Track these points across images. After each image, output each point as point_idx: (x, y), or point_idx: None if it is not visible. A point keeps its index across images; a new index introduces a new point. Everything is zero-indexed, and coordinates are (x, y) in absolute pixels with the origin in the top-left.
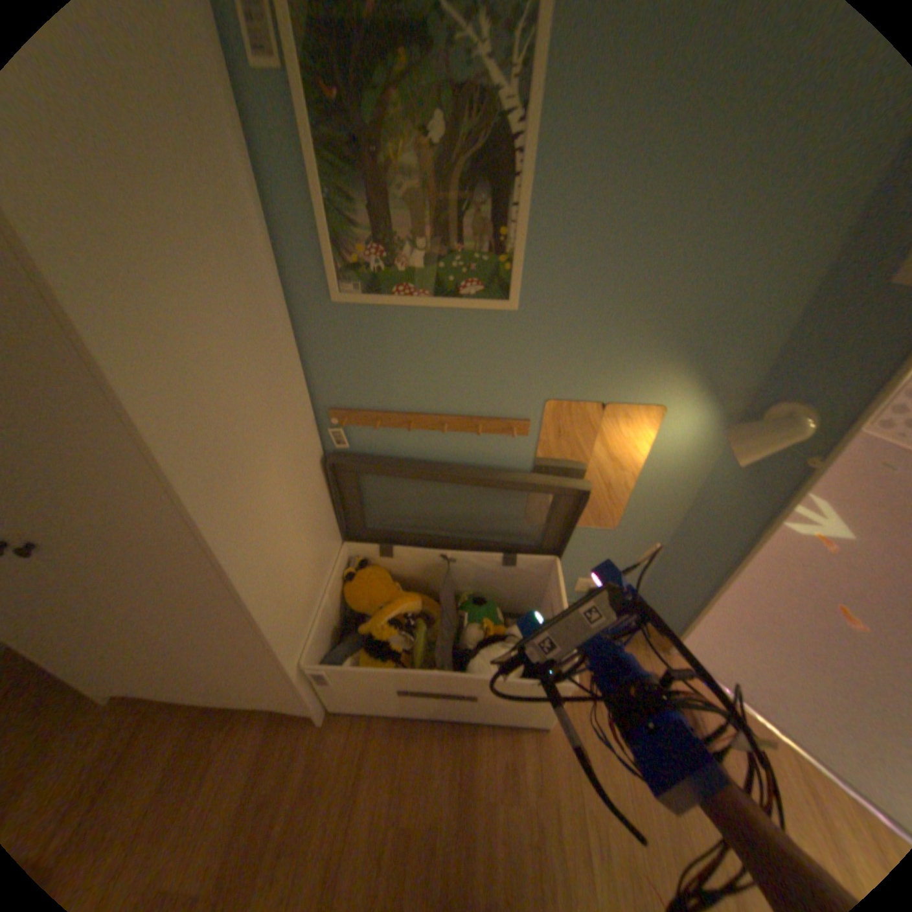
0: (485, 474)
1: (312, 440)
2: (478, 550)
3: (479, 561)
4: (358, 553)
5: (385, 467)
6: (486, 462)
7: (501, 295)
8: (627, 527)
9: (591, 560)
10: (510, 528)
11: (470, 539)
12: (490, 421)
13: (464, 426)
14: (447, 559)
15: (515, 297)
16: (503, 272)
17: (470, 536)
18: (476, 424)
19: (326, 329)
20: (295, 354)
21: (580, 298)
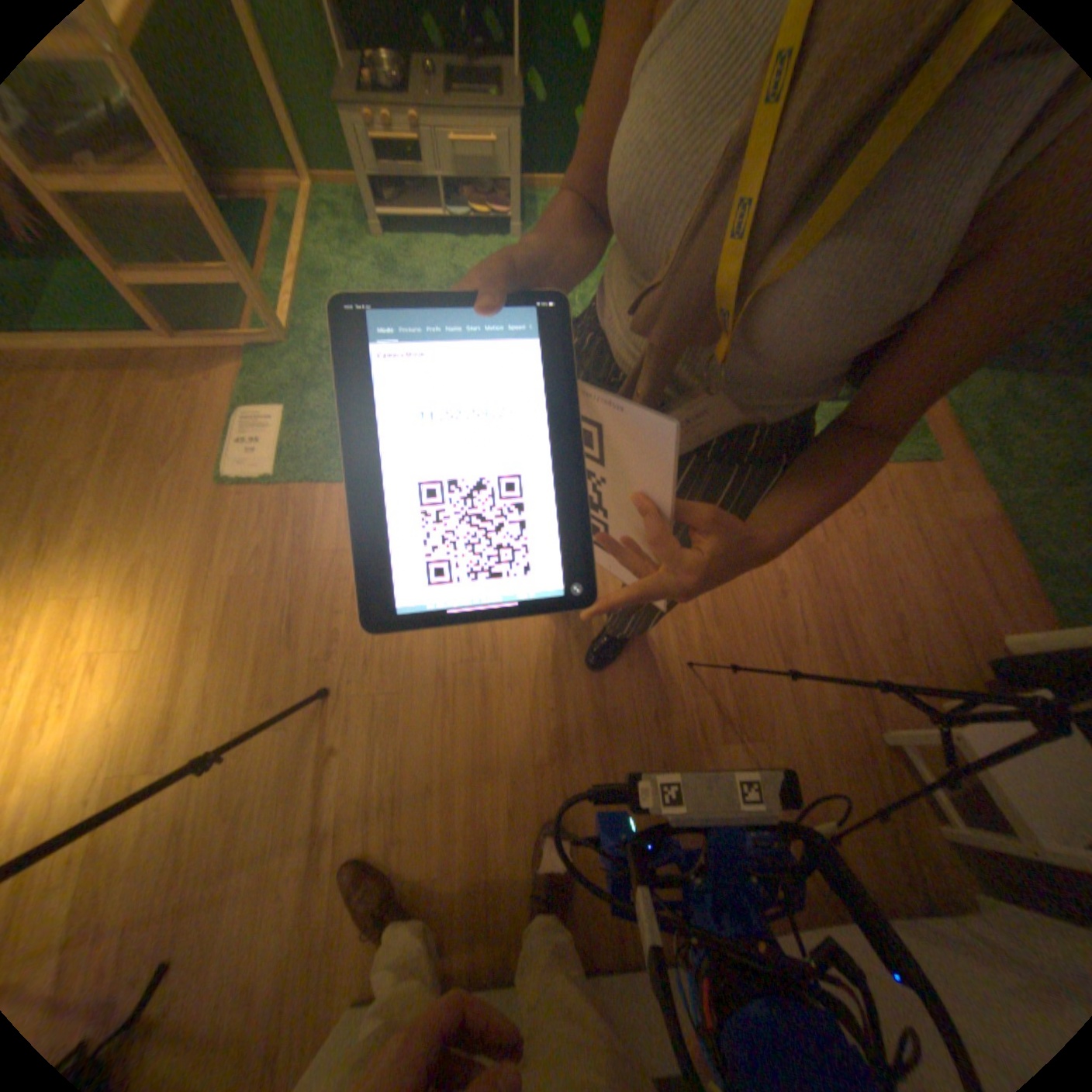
0: None
1: None
2: None
3: None
4: None
5: None
6: None
7: None
8: None
9: None
10: None
11: None
12: None
13: None
14: None
15: None
16: None
17: None
18: None
19: None
20: None
21: None
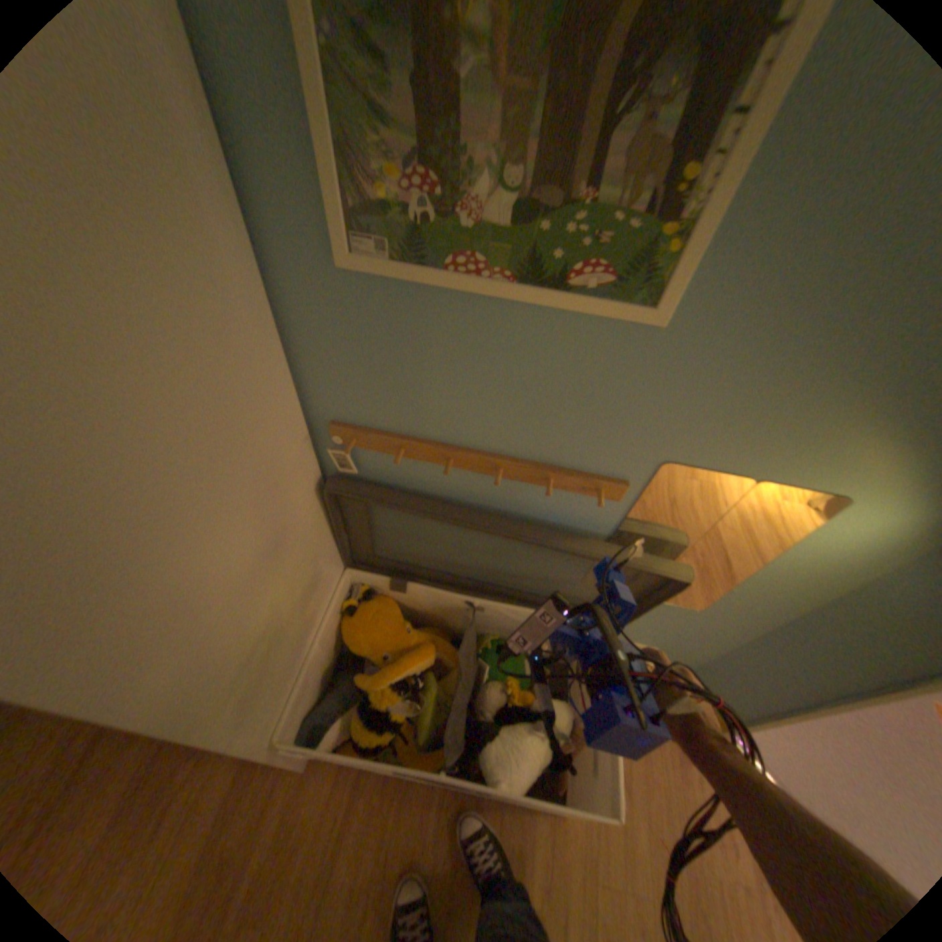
0: (544, 530)
1: (303, 465)
2: (516, 606)
3: (515, 618)
4: (364, 584)
5: (407, 500)
6: (550, 518)
7: (649, 296)
8: (718, 613)
9: (656, 632)
10: (562, 587)
11: (506, 588)
12: (570, 475)
13: (529, 476)
14: (474, 611)
15: (673, 304)
16: (666, 255)
17: (507, 585)
18: (548, 476)
19: (328, 308)
20: (274, 345)
21: (796, 322)
